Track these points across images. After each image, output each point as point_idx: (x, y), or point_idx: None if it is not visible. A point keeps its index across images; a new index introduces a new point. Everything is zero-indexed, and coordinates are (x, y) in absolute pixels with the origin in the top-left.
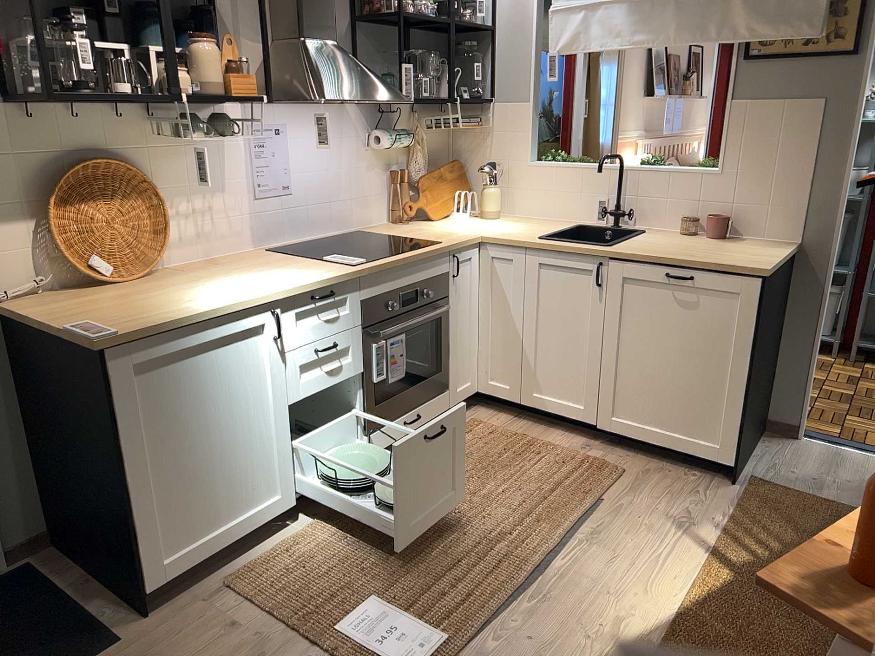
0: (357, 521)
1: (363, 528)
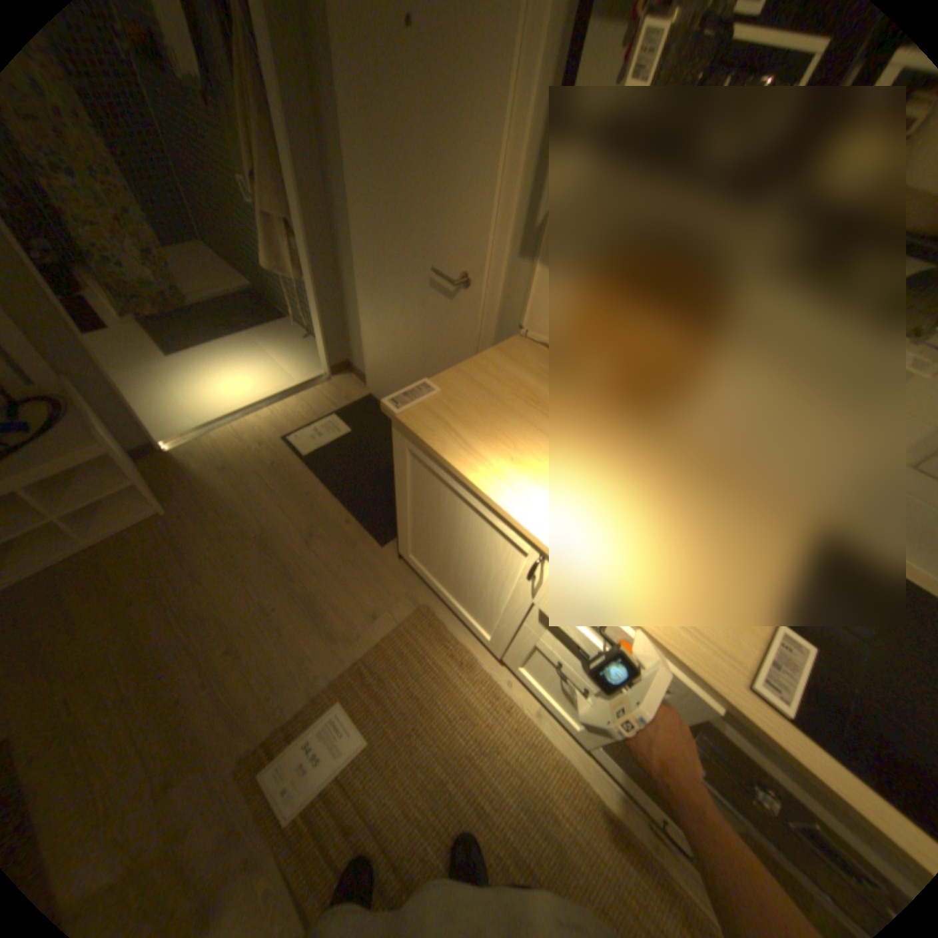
0: (491, 733)
1: (479, 739)
